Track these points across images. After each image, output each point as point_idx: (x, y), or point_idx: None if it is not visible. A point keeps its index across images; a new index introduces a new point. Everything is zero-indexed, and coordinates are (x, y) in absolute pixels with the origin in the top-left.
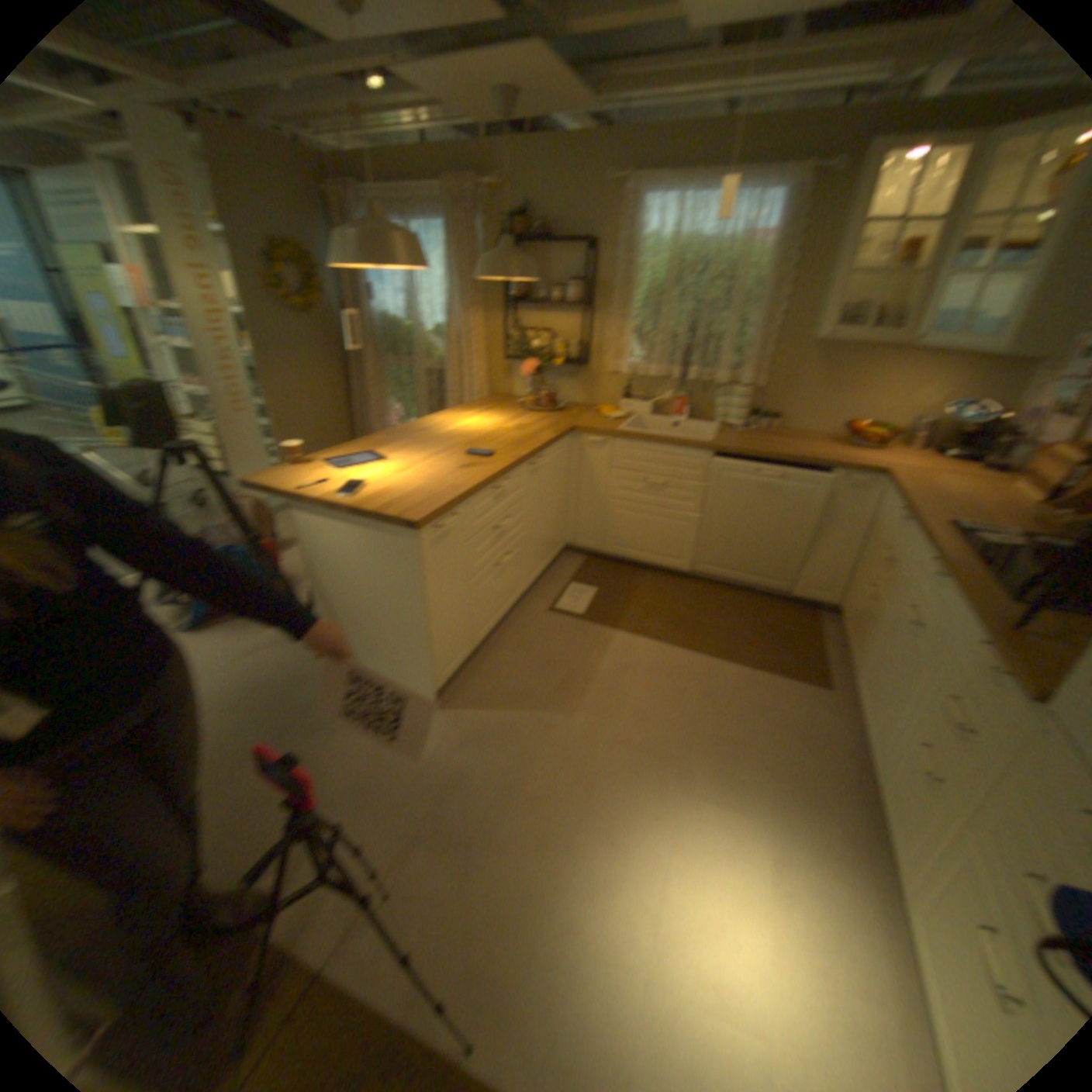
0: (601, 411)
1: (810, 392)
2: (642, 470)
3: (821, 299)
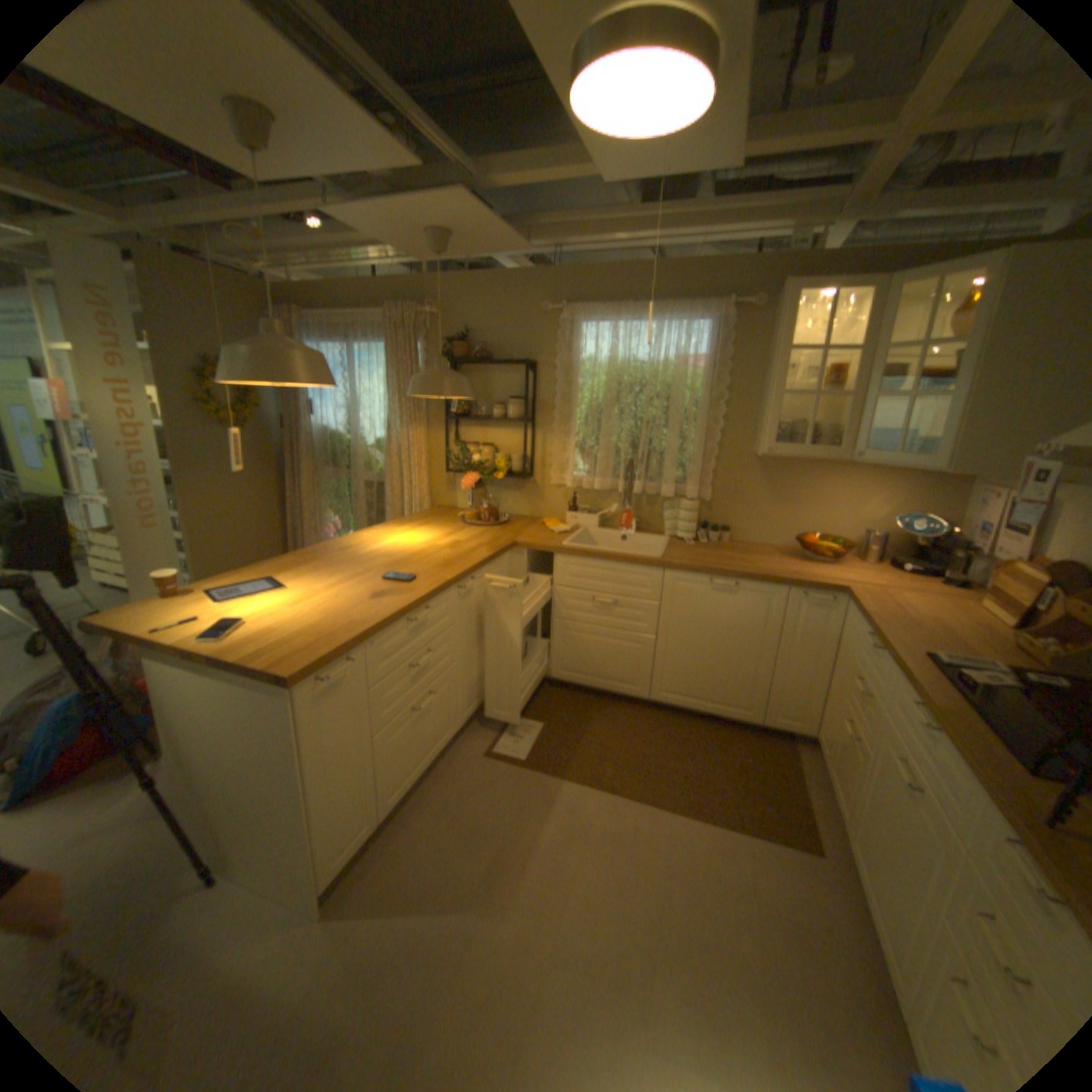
0: (549, 524)
1: (759, 505)
2: (591, 587)
3: (758, 417)
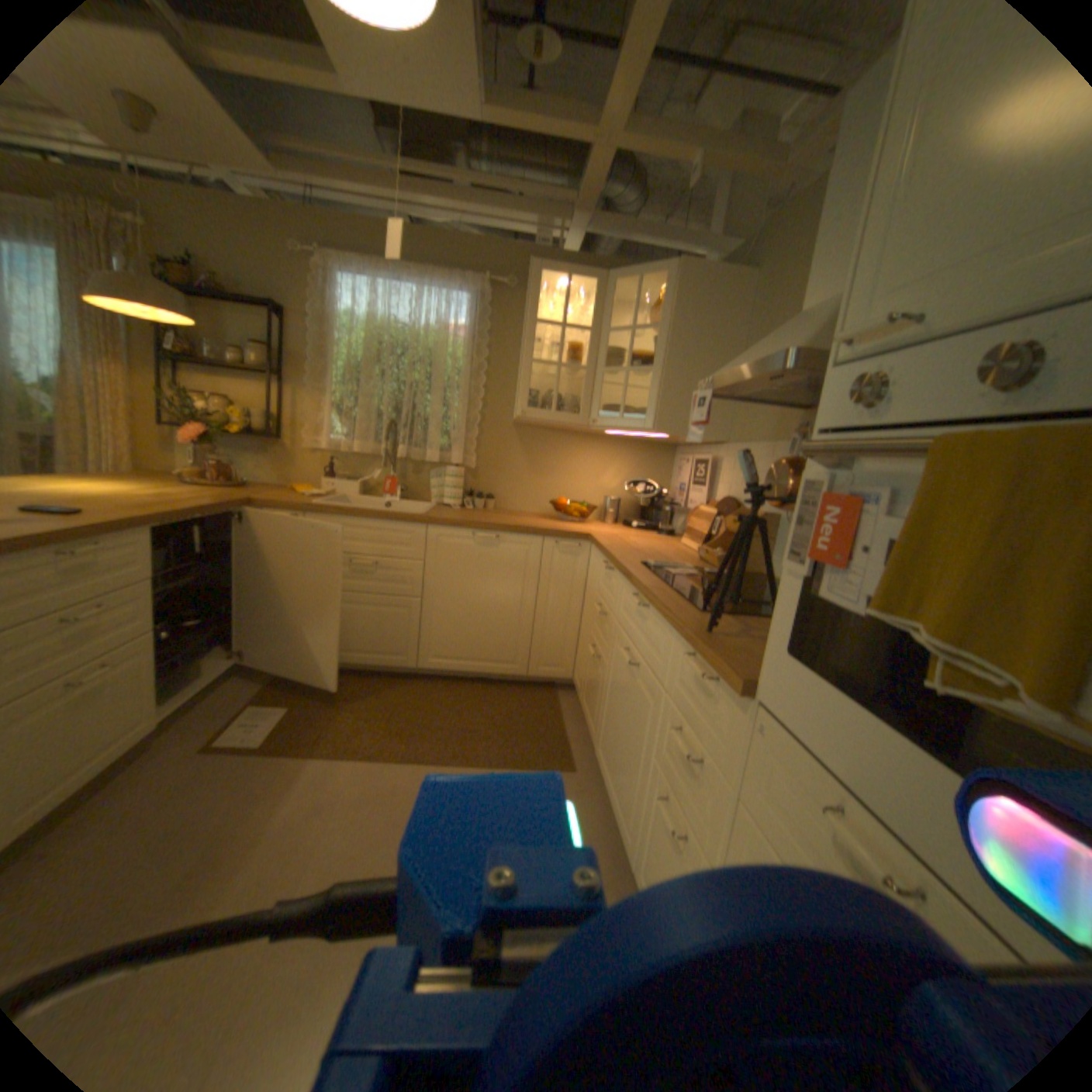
0: (300, 488)
1: (519, 474)
2: (348, 548)
3: (515, 392)
